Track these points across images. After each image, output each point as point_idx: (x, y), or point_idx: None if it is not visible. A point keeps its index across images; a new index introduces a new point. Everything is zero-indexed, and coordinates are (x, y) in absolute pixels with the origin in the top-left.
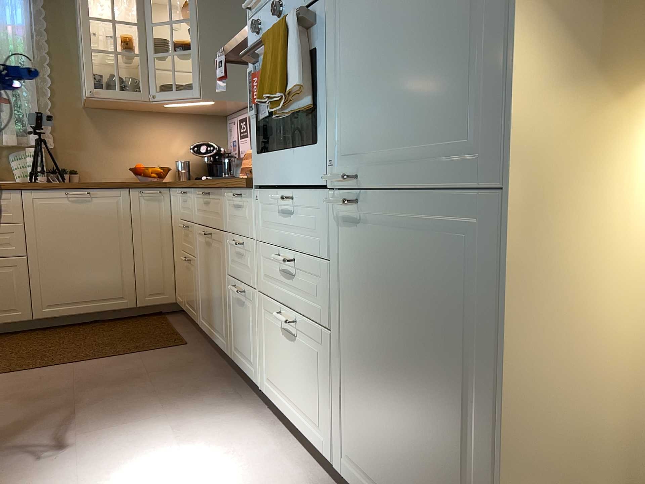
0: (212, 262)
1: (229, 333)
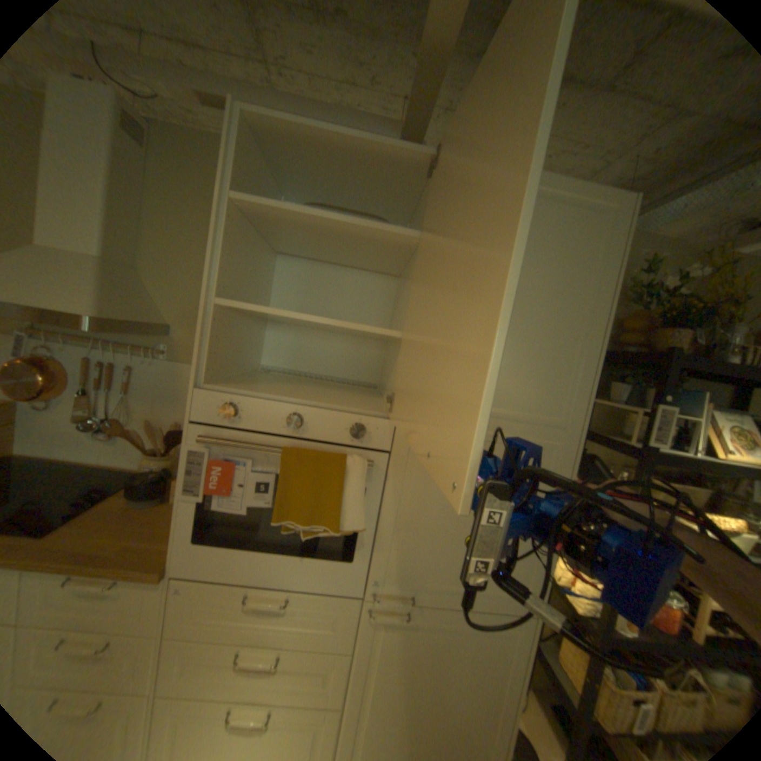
0: None
1: None
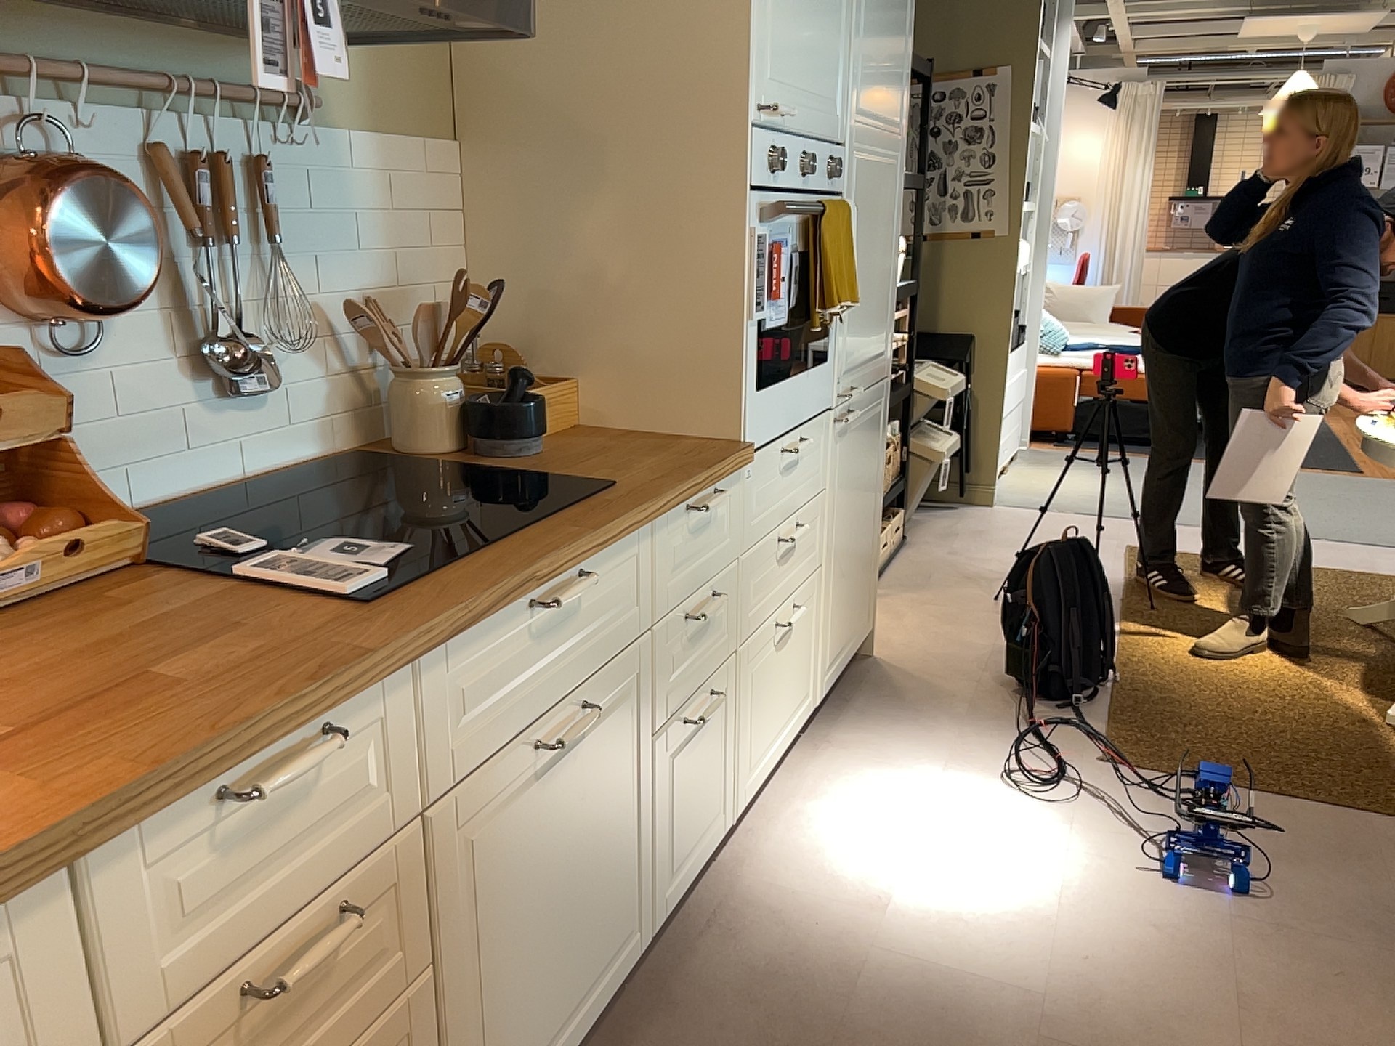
0: (581, 792)
1: (651, 875)
